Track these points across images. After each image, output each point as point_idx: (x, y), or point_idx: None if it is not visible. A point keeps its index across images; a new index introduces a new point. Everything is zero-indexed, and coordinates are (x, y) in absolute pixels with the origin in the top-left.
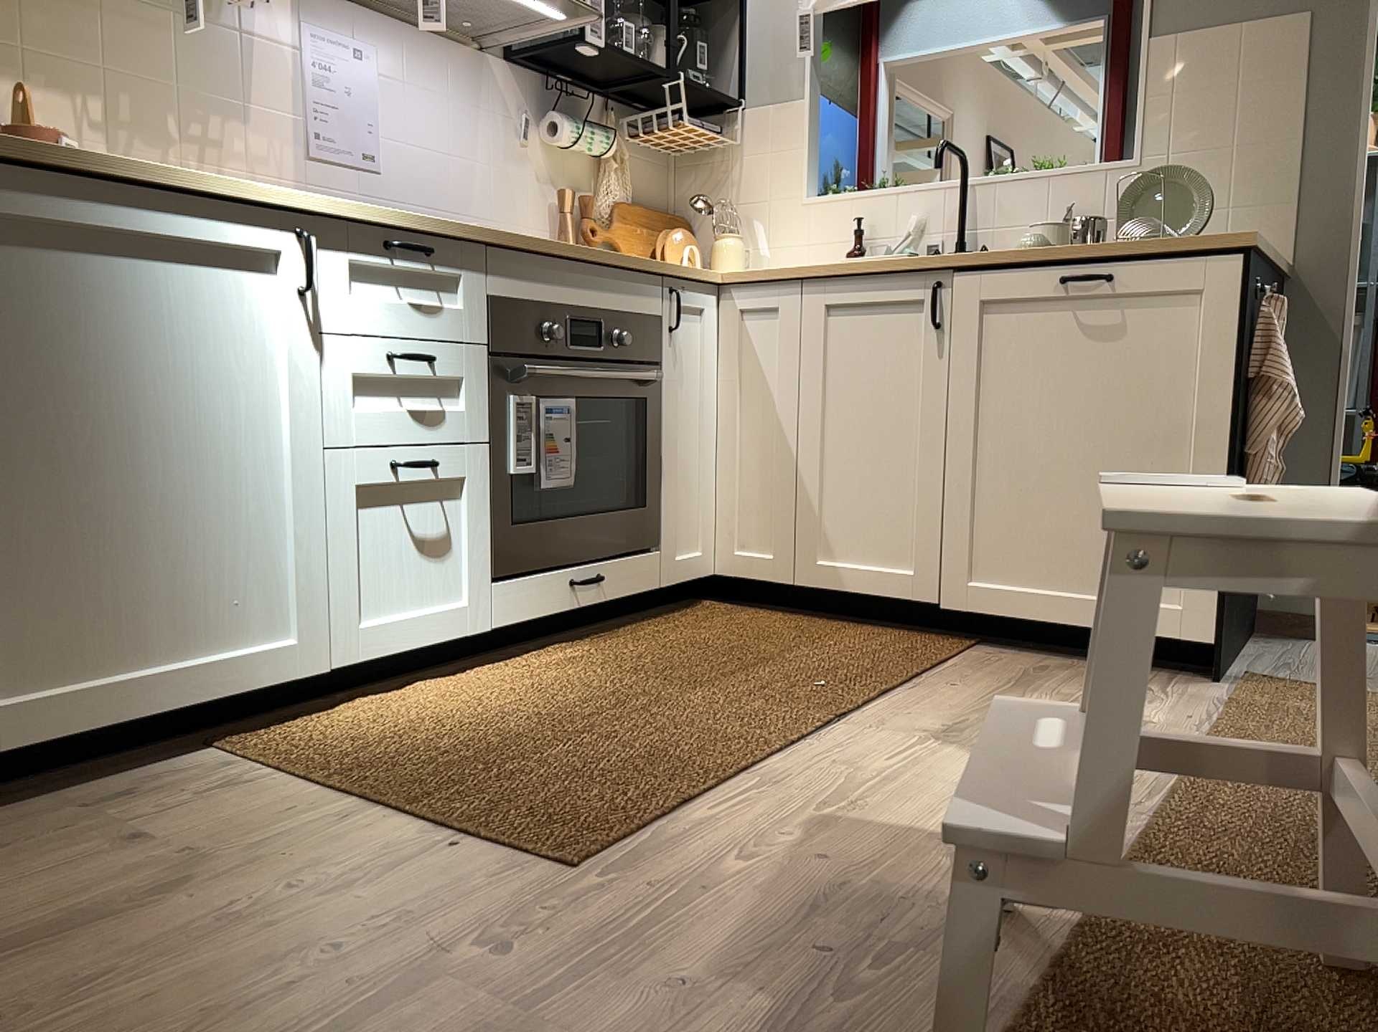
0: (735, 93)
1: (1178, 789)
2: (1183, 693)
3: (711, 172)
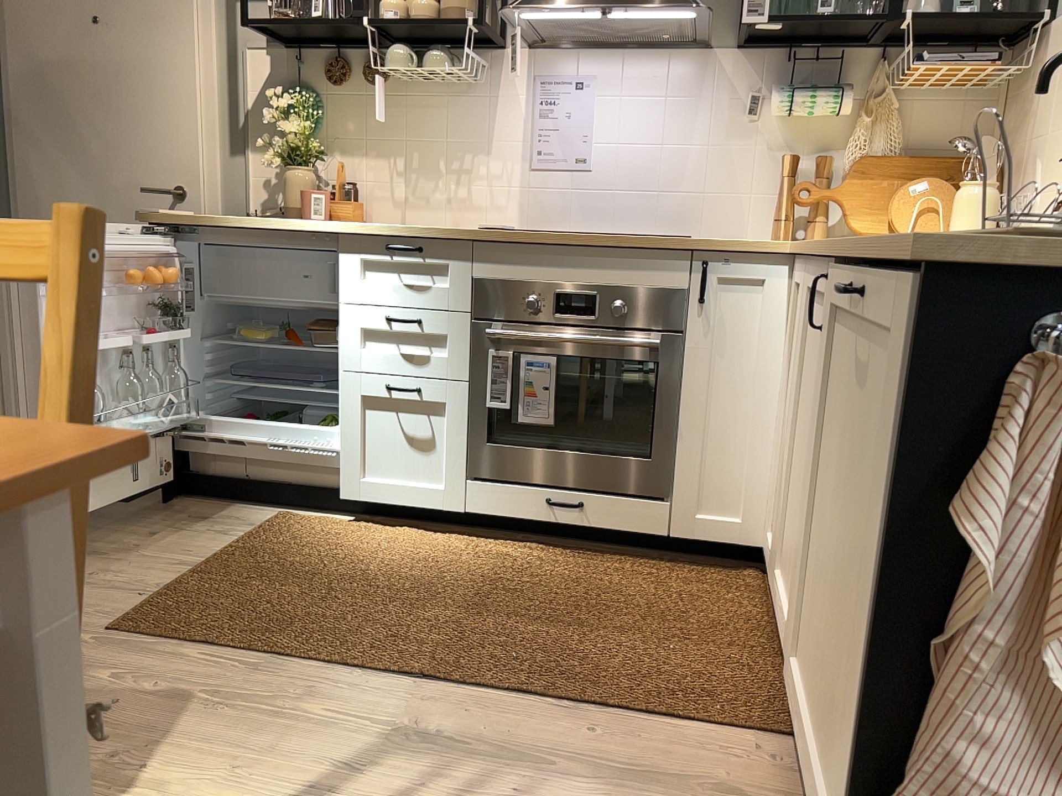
0: (1050, 2)
1: None
2: None
3: (1020, 105)
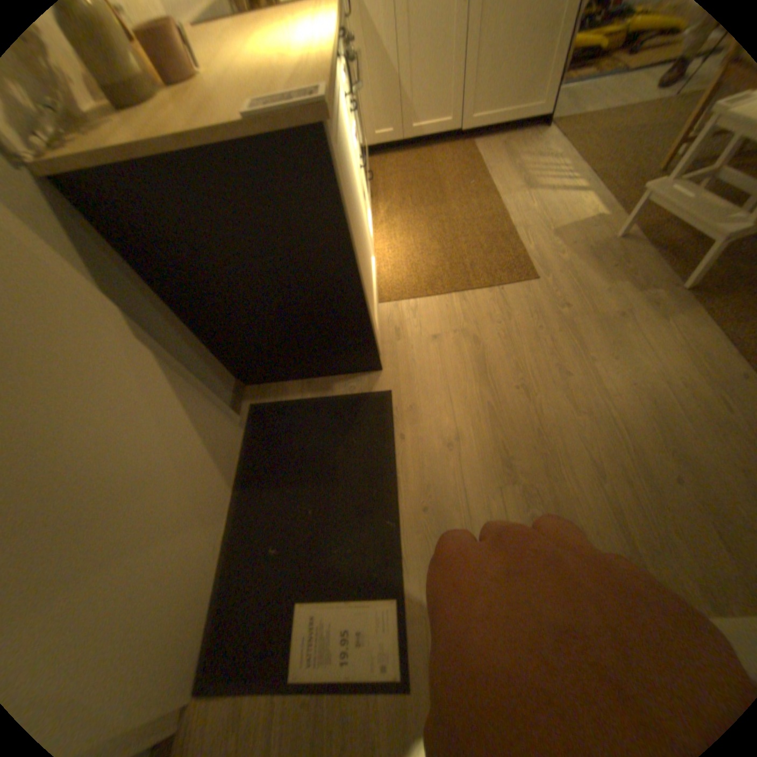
0: None
1: (600, 176)
2: (550, 136)
3: None
